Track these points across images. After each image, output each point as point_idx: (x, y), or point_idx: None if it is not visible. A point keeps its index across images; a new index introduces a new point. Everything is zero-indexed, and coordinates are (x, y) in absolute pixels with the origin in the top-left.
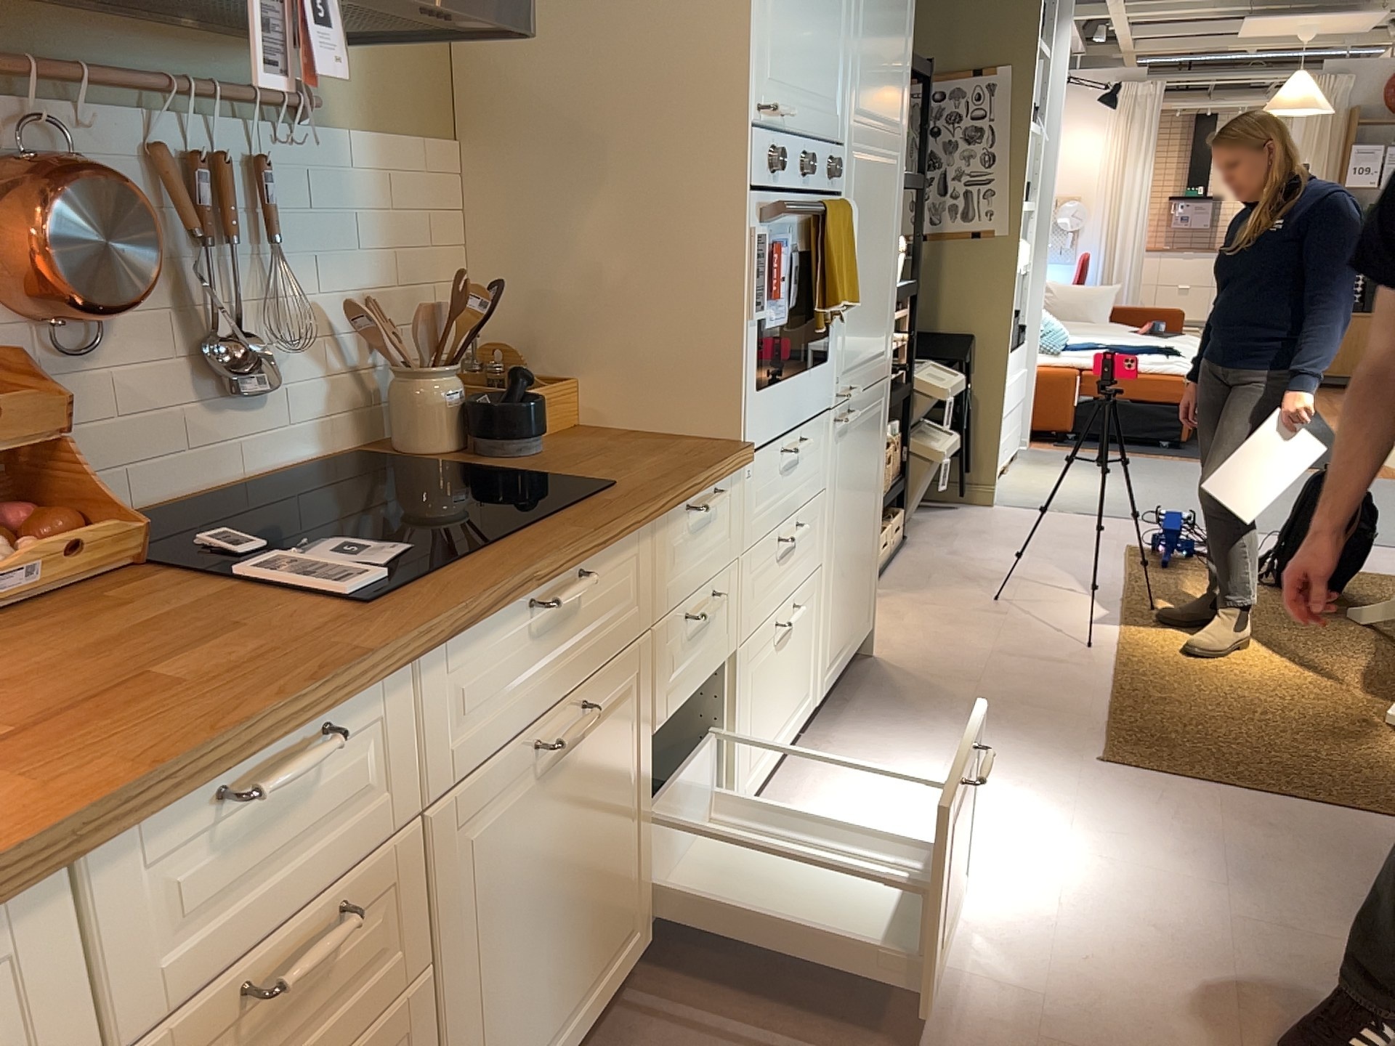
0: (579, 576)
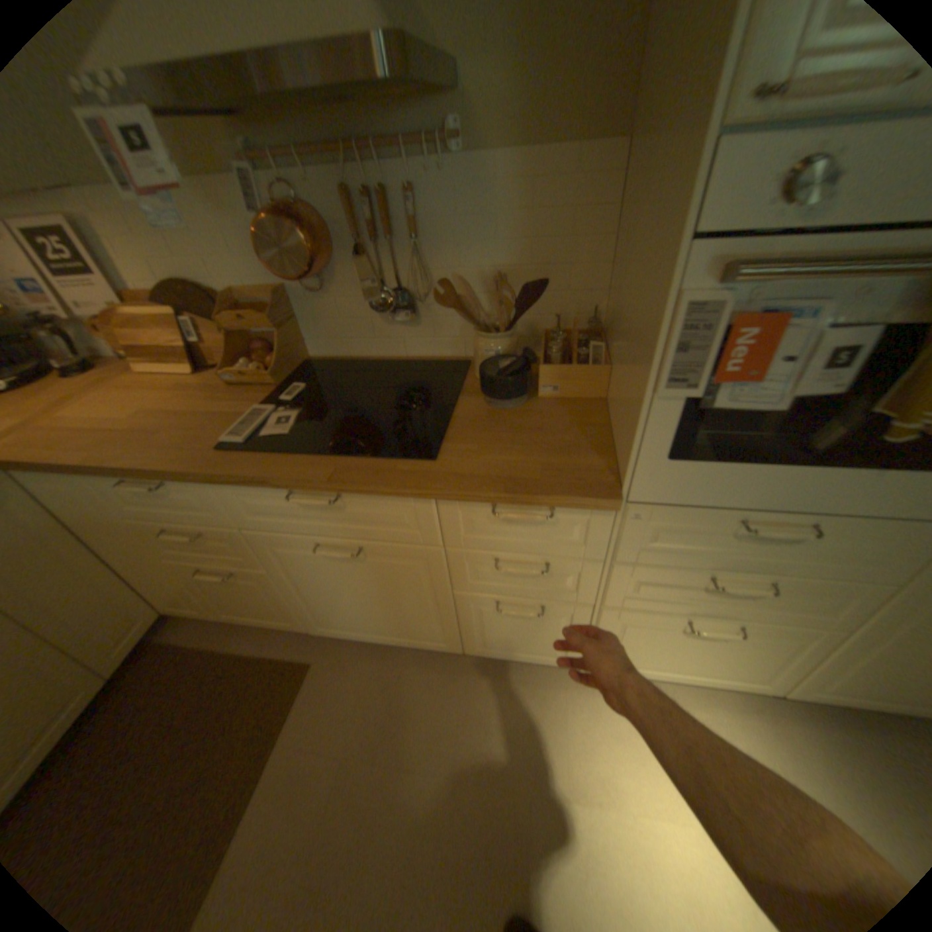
0: (333, 495)
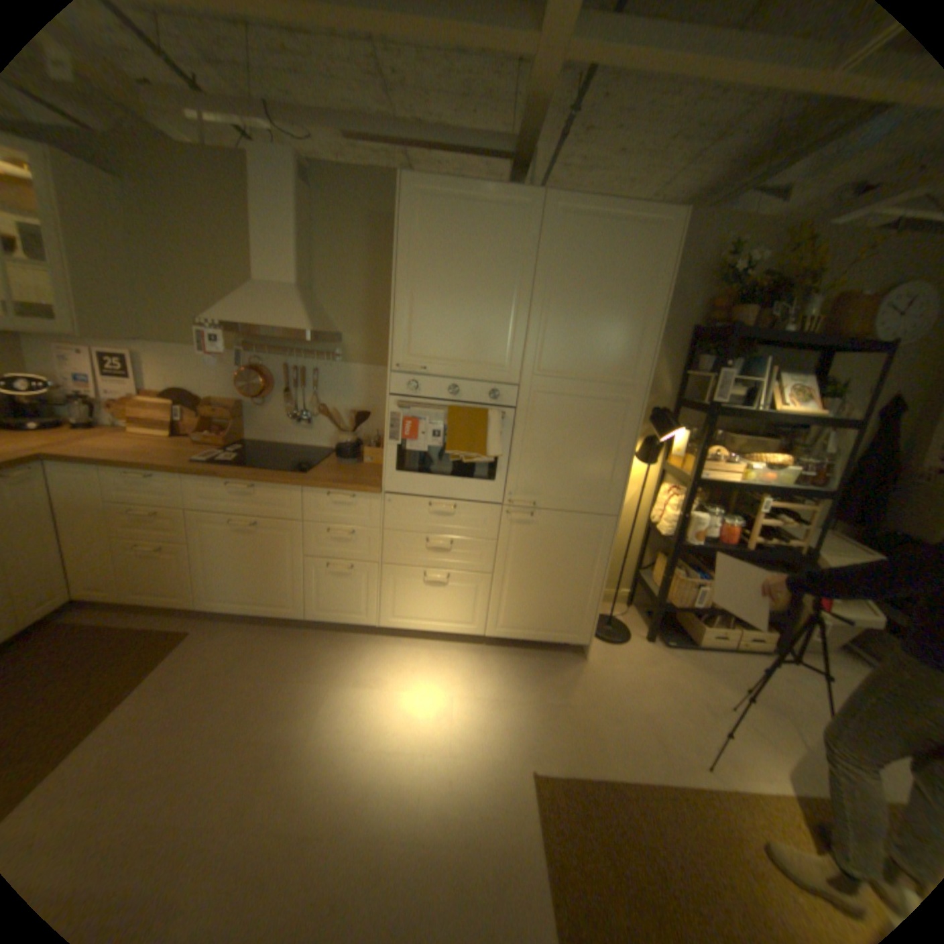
0: (249, 486)
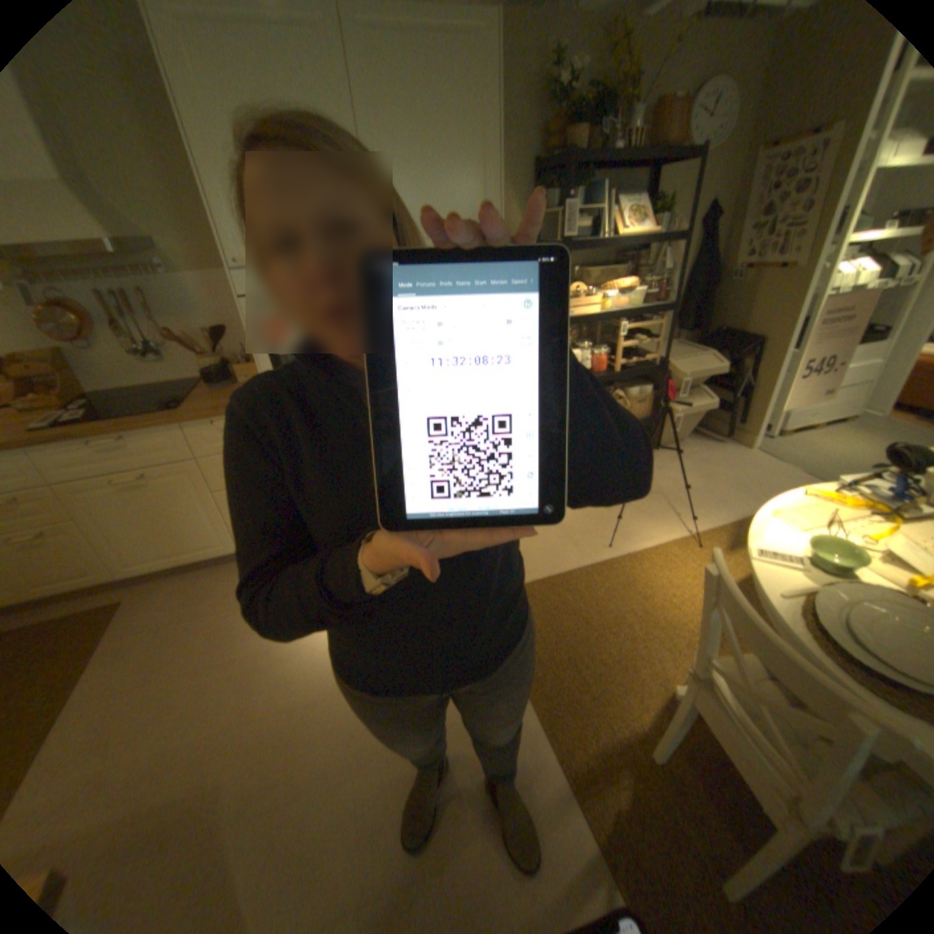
0: (114, 438)
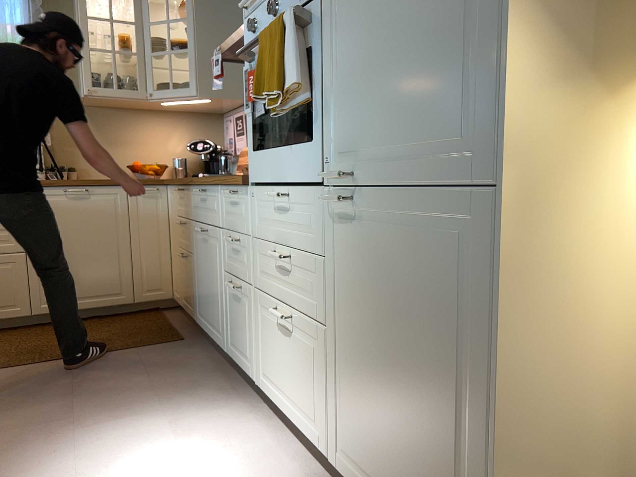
0: (203, 189)
